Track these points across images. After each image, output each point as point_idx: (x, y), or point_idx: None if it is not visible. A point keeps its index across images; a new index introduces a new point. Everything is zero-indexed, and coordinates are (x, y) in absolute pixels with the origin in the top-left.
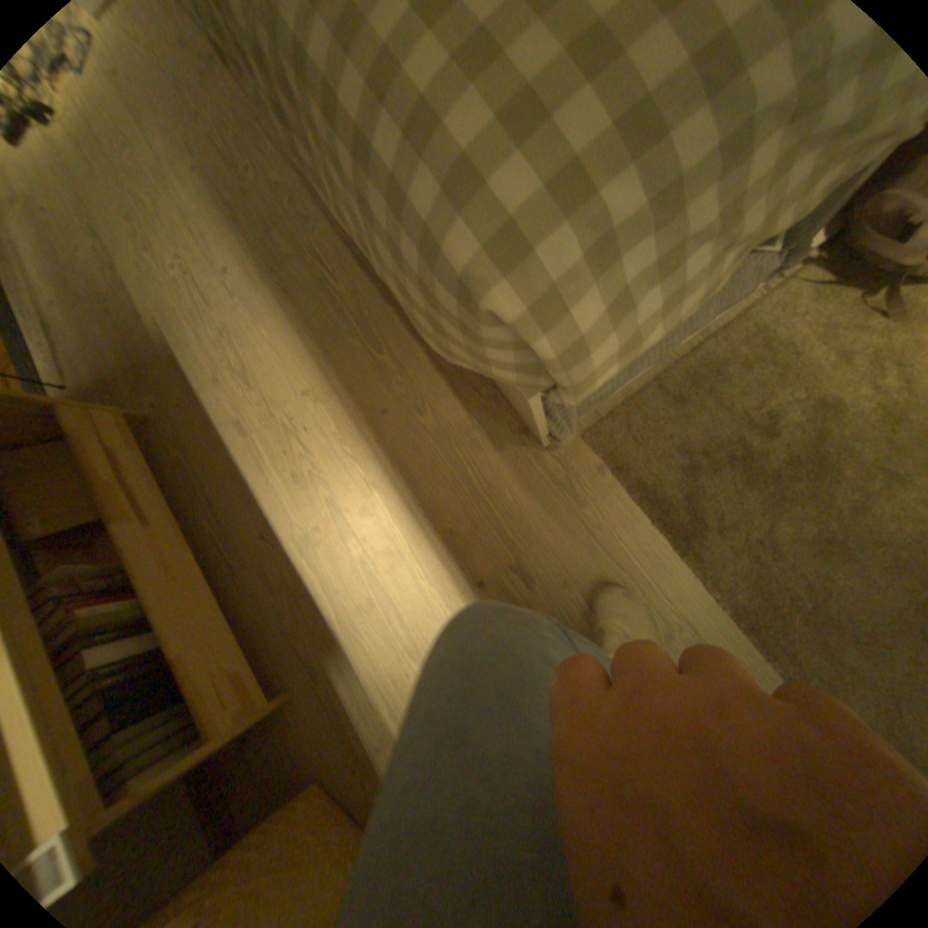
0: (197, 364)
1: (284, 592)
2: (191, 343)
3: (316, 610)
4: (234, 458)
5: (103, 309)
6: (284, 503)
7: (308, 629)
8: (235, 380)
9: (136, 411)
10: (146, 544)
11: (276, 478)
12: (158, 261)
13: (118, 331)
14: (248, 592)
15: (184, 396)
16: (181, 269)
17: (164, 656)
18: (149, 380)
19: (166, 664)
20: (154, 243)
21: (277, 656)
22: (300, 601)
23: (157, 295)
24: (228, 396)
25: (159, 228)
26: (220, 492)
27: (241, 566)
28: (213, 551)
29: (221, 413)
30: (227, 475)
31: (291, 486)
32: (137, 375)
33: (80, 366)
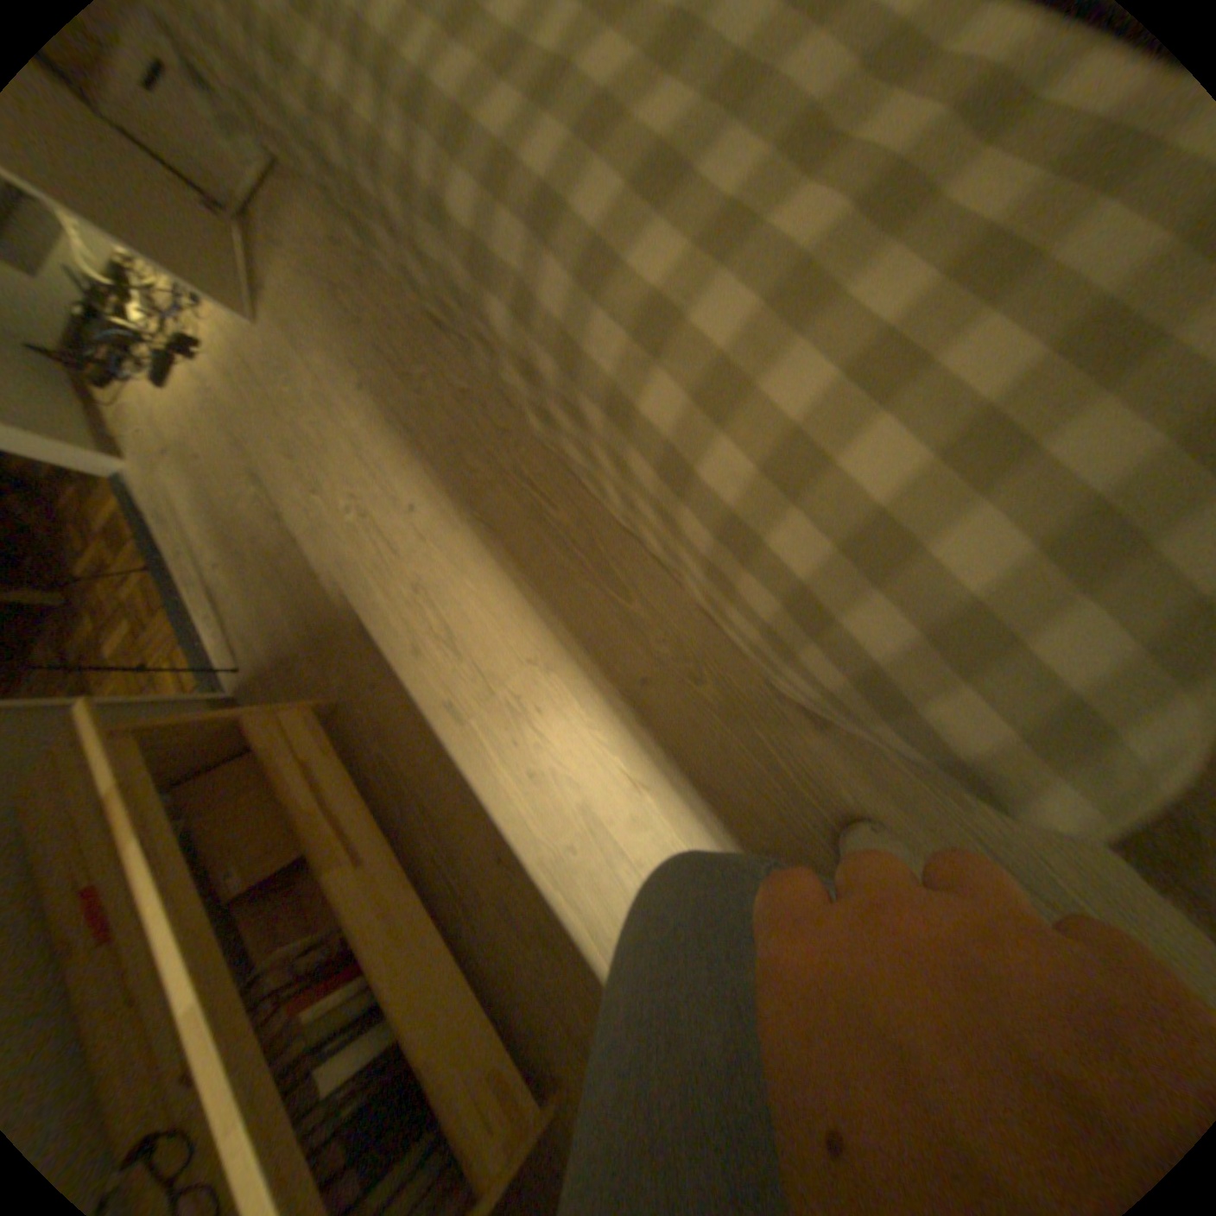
0: (390, 631)
1: (538, 938)
2: (380, 605)
3: (585, 965)
4: (451, 753)
5: (273, 570)
6: (523, 814)
7: (577, 992)
8: (440, 649)
9: (323, 696)
10: (365, 894)
11: (509, 779)
12: (331, 505)
13: (292, 596)
14: (489, 938)
15: (378, 673)
16: (358, 512)
17: (404, 1053)
18: (334, 655)
19: (408, 1064)
20: (323, 484)
21: (540, 1031)
22: (561, 951)
23: (334, 547)
24: (433, 671)
25: (328, 465)
26: (438, 799)
27: (475, 901)
28: (437, 879)
29: (427, 693)
30: (444, 776)
31: (529, 789)
32: (320, 650)
33: (253, 643)
